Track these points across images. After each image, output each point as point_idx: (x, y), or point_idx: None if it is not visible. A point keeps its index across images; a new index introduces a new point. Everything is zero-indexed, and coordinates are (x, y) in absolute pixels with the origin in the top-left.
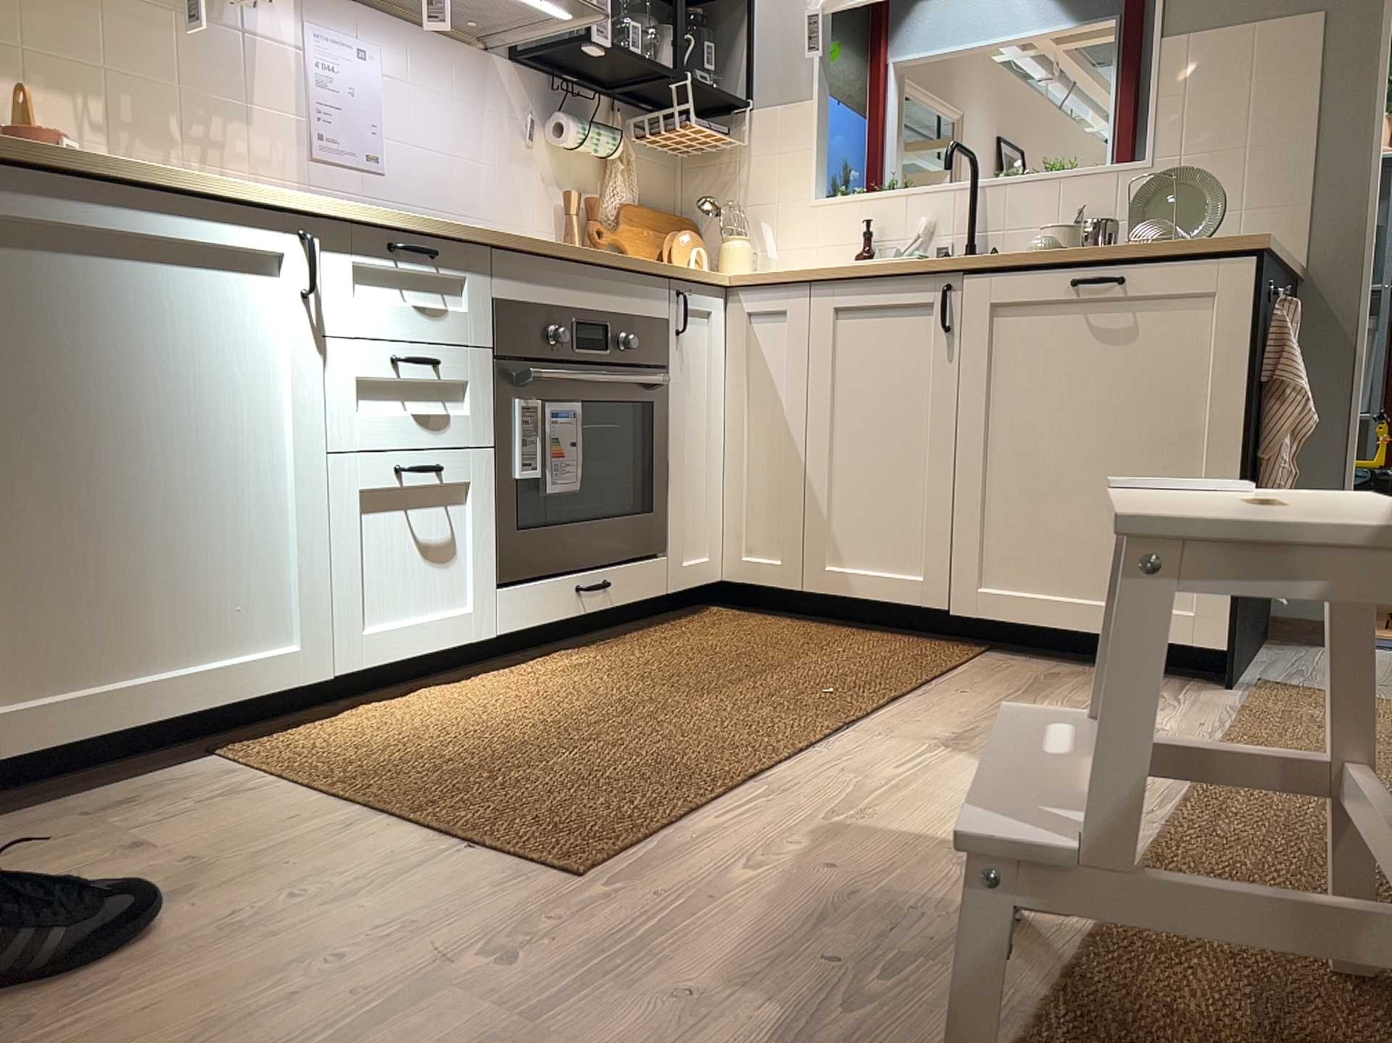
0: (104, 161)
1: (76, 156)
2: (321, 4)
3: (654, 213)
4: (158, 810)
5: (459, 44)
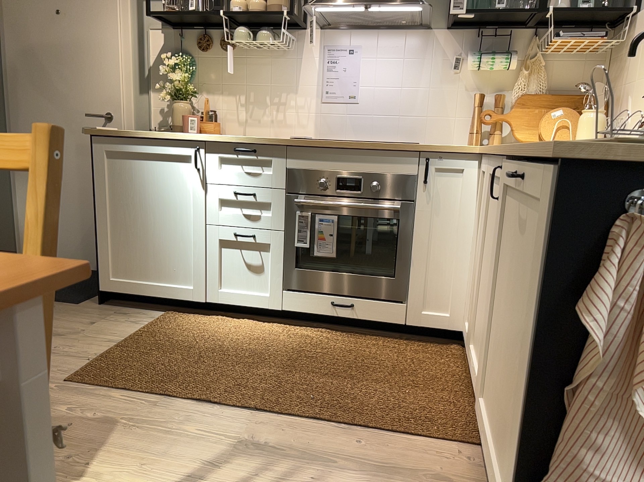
0: (136, 134)
1: (130, 133)
2: (330, 37)
3: (542, 100)
4: (122, 318)
5: (410, 31)
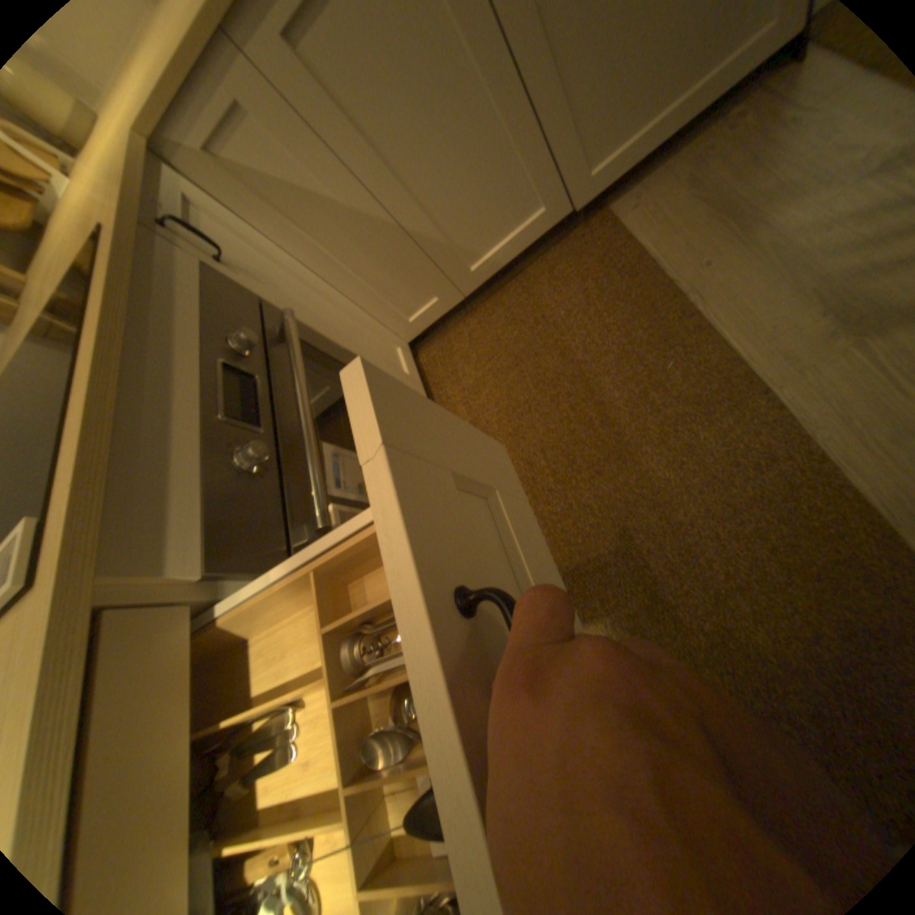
0: None
1: None
2: None
3: None
4: None
5: None
